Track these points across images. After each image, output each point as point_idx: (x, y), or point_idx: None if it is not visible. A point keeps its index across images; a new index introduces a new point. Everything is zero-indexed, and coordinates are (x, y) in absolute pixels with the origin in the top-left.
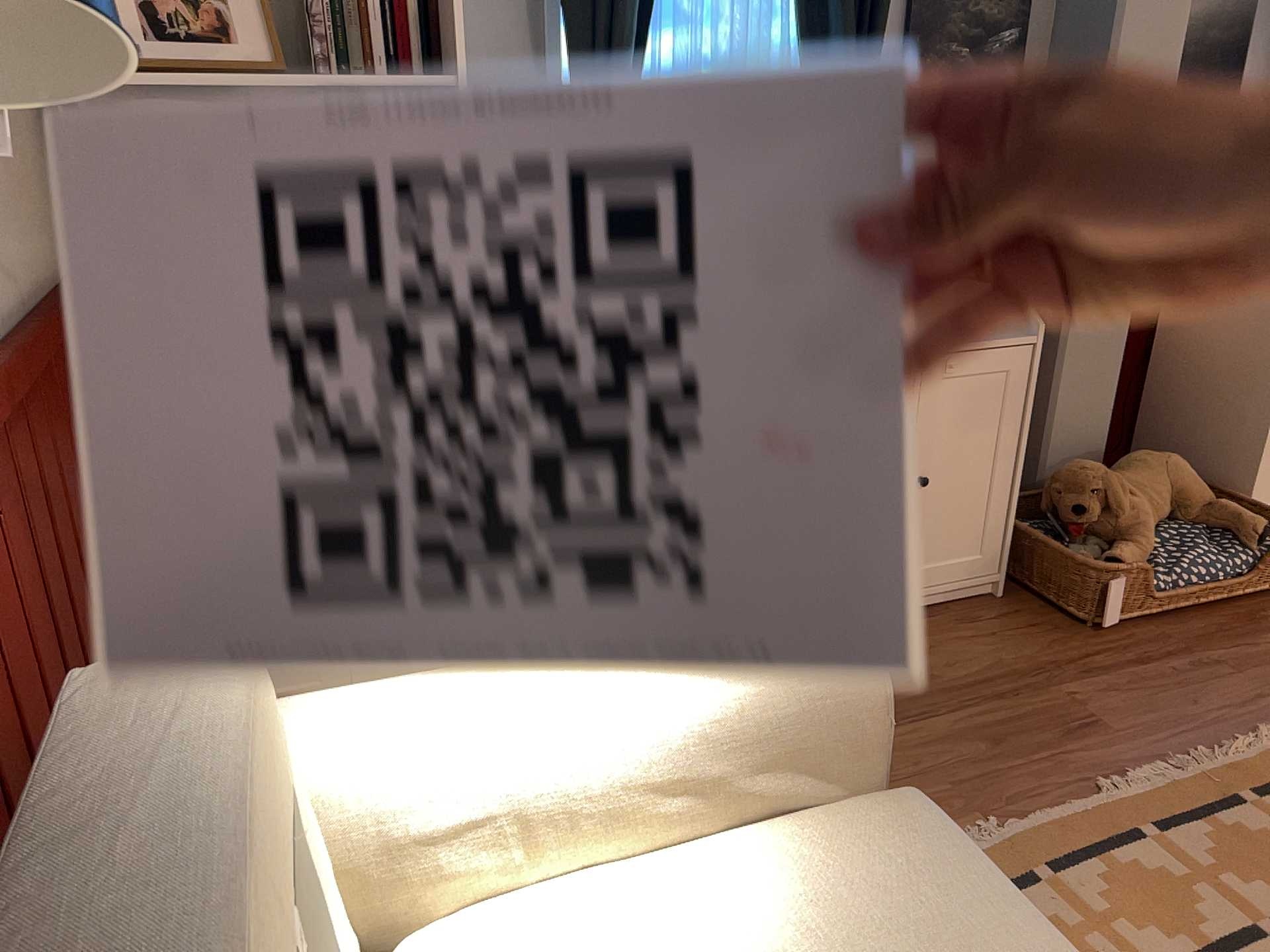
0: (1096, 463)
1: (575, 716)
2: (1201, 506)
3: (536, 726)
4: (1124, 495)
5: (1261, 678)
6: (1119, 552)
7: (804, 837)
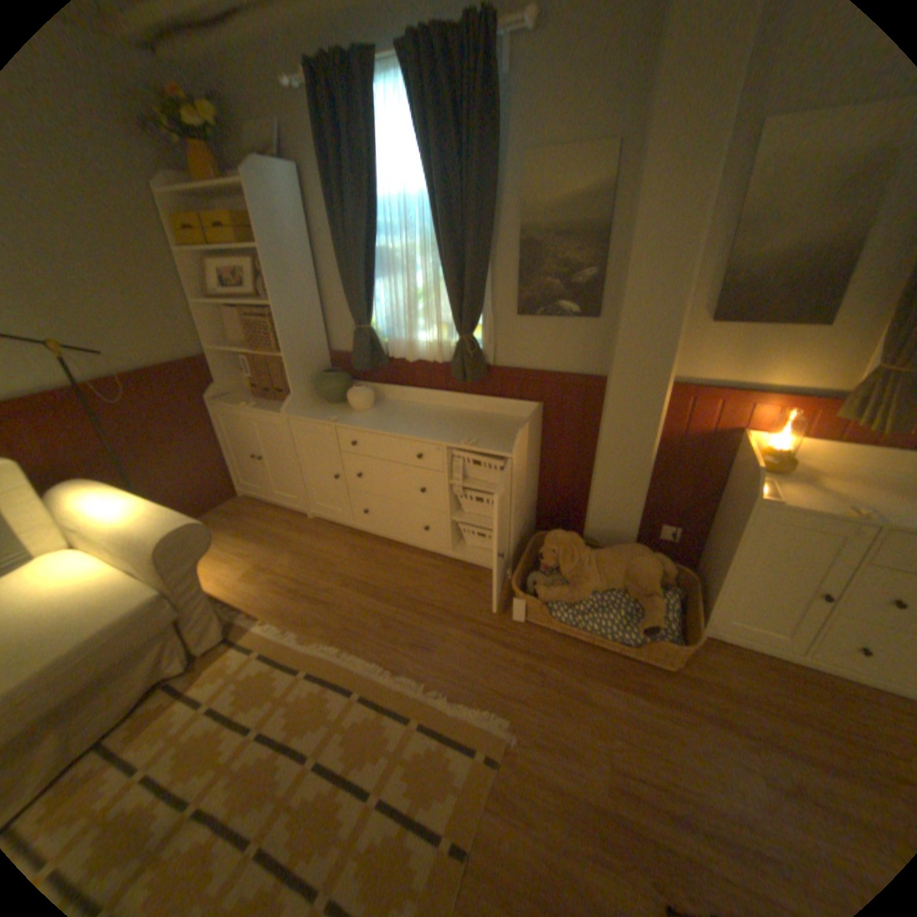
0: (571, 539)
1: (98, 518)
2: (647, 596)
3: (92, 516)
4: (582, 563)
5: (544, 699)
6: (546, 590)
7: (119, 584)
